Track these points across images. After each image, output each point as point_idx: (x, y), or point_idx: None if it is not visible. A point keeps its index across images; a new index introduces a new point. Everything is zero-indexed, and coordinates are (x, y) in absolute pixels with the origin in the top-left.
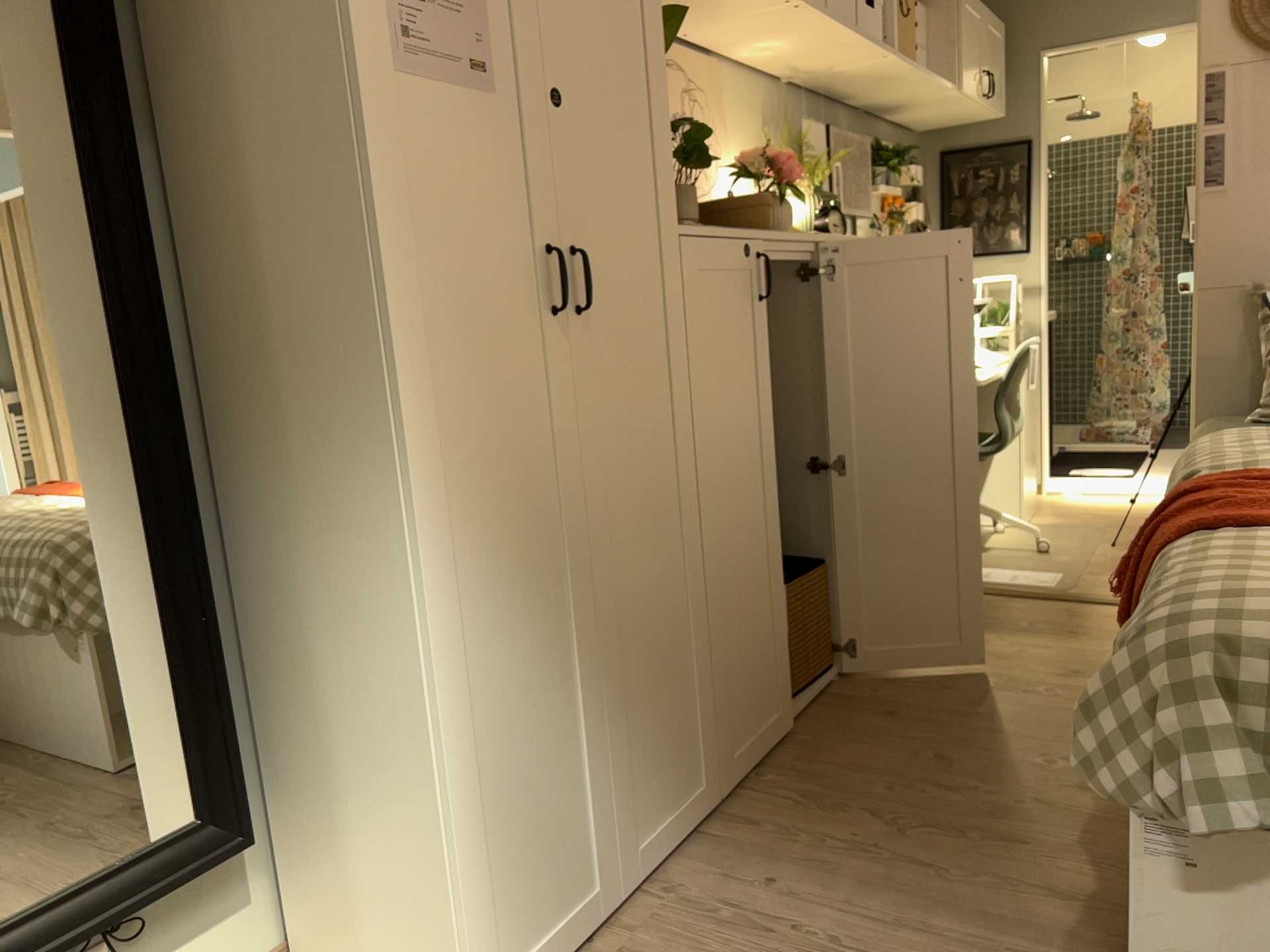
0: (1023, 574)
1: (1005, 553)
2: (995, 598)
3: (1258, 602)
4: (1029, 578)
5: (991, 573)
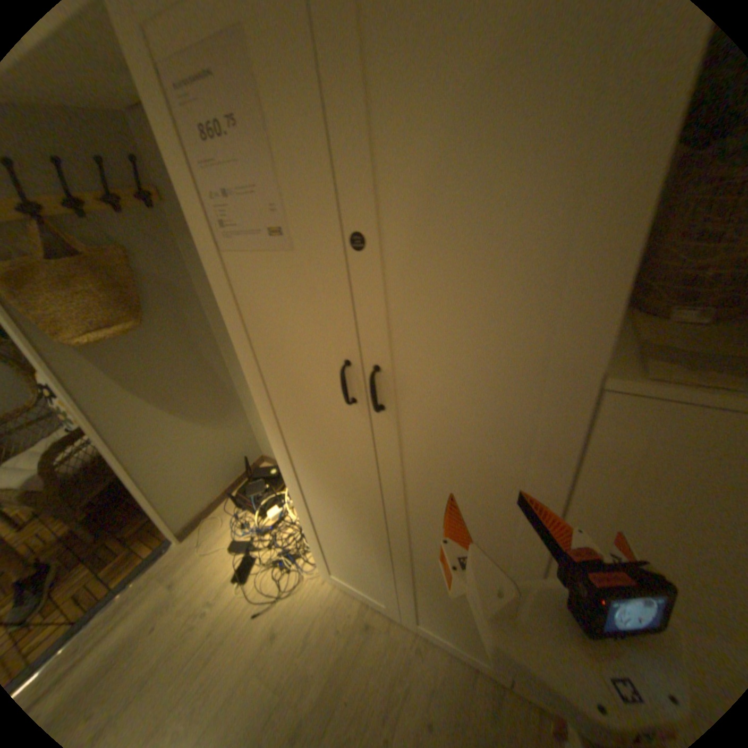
0: None
1: None
2: None
3: None
4: None
5: None
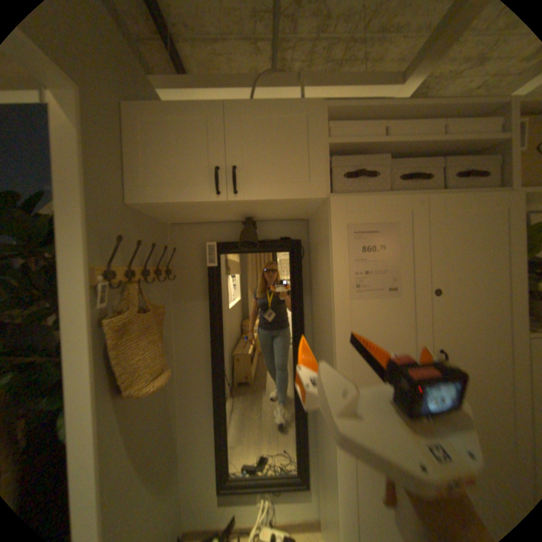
0: None
1: None
2: None
3: None
4: None
5: None
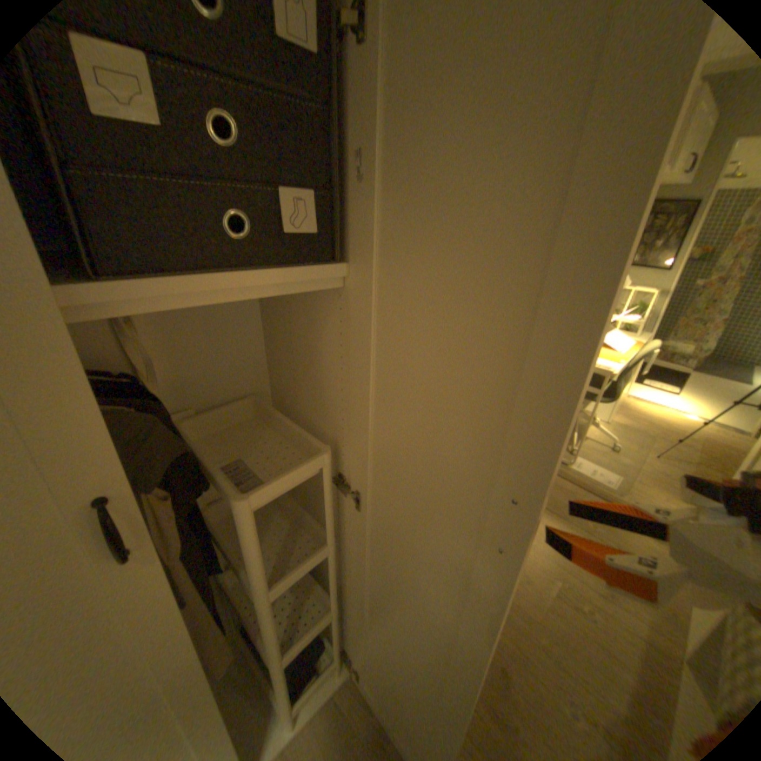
0: (599, 471)
1: (593, 446)
2: (578, 491)
3: None
4: (601, 476)
5: (581, 463)
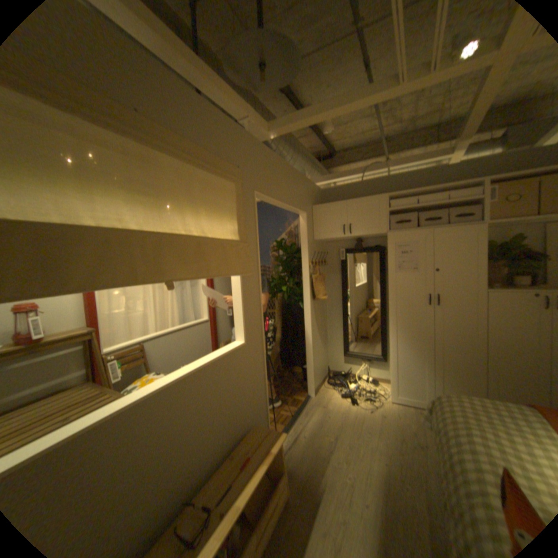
0: None
1: None
2: None
3: (462, 401)
4: None
5: None
